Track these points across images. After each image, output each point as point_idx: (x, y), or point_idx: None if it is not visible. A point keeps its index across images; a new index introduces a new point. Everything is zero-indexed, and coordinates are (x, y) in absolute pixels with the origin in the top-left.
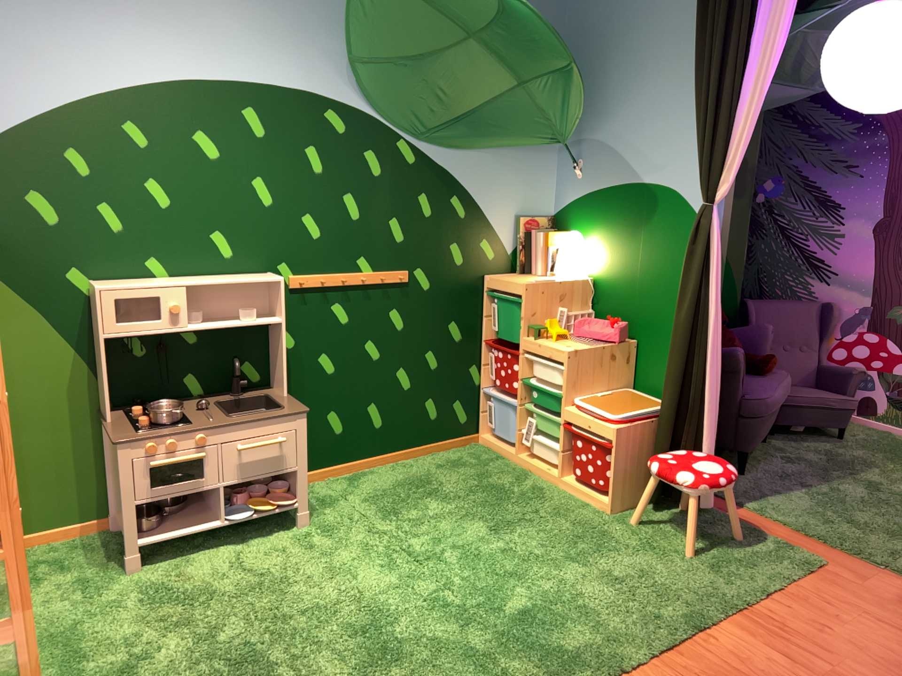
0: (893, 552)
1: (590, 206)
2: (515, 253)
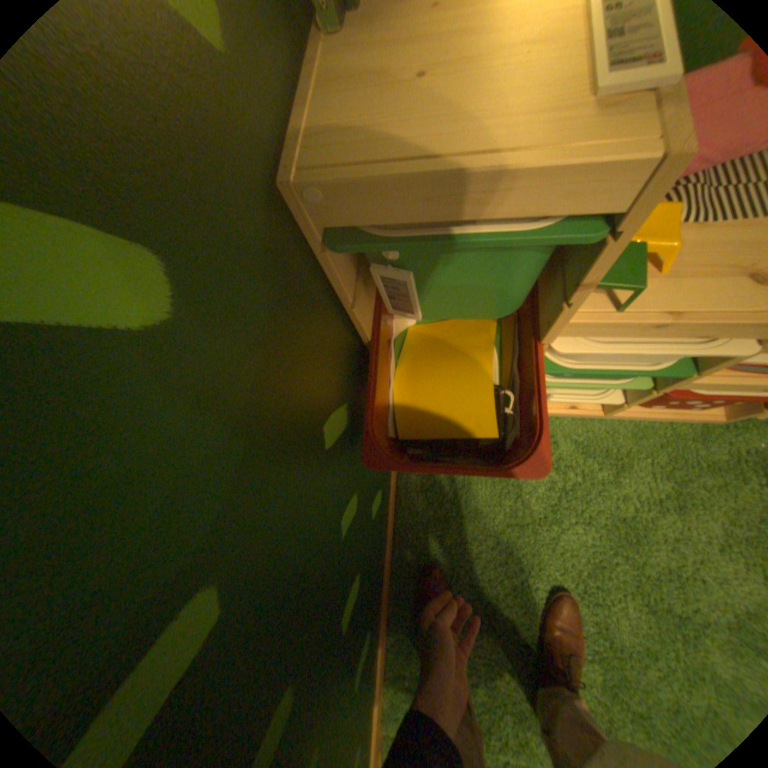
0: None
1: None
2: None
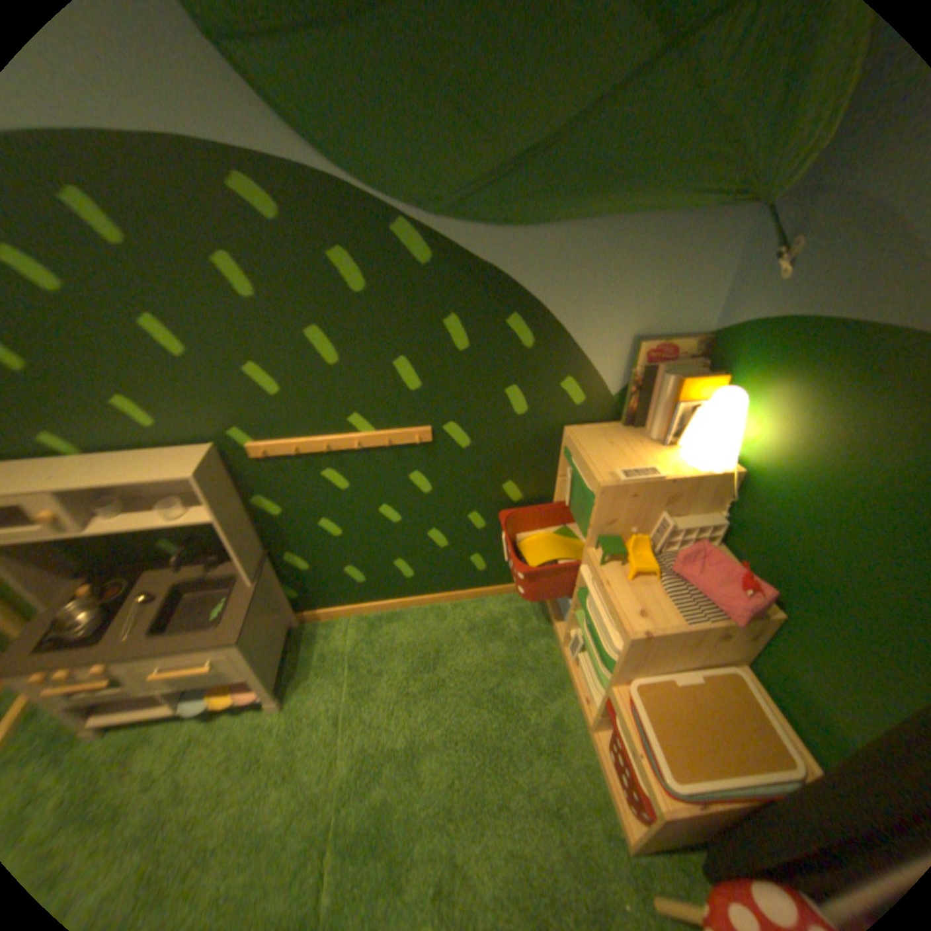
0: None
1: (787, 343)
2: (625, 395)
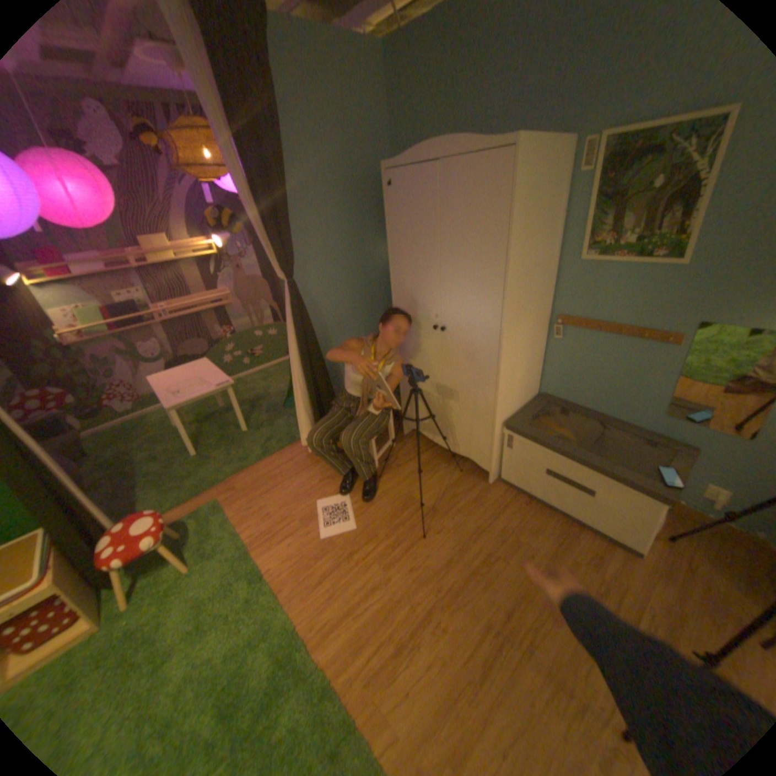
0: (217, 470)
1: None
2: None
